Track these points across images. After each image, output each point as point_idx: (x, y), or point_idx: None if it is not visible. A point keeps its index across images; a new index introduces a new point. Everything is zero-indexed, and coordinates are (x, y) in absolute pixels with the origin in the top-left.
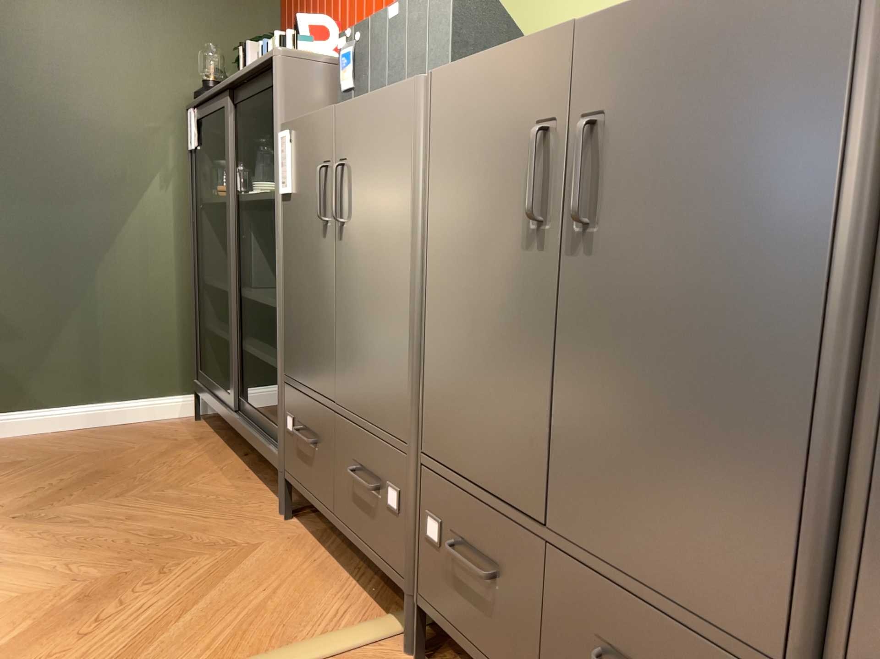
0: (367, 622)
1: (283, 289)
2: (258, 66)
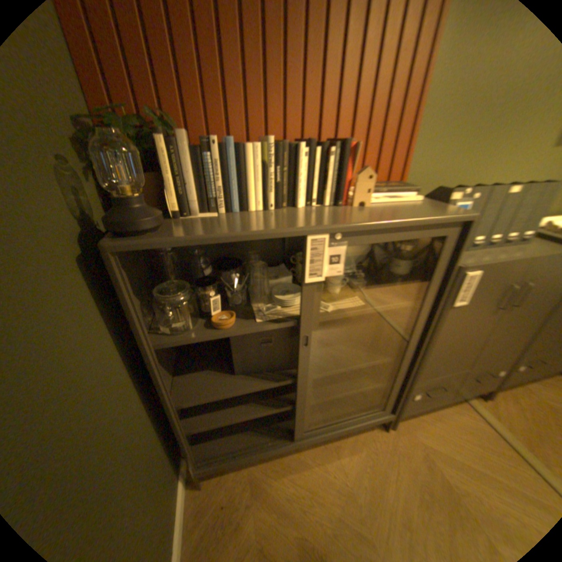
0: (475, 410)
1: (432, 351)
2: (442, 220)
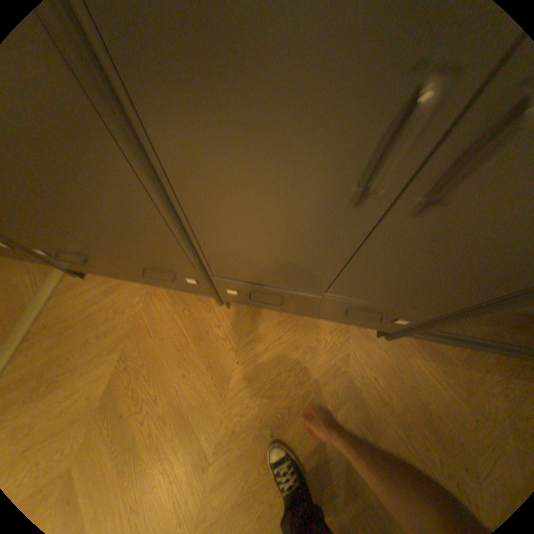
0: (47, 275)
1: None
2: None
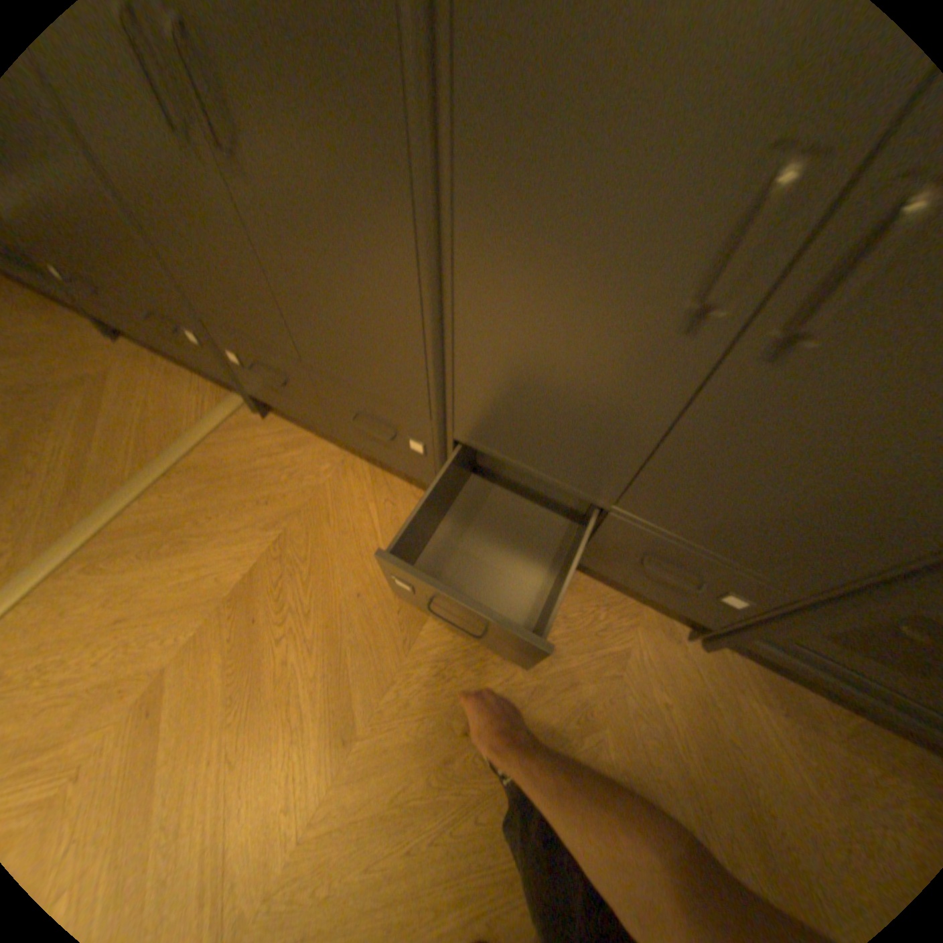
0: (221, 401)
1: None
2: None
